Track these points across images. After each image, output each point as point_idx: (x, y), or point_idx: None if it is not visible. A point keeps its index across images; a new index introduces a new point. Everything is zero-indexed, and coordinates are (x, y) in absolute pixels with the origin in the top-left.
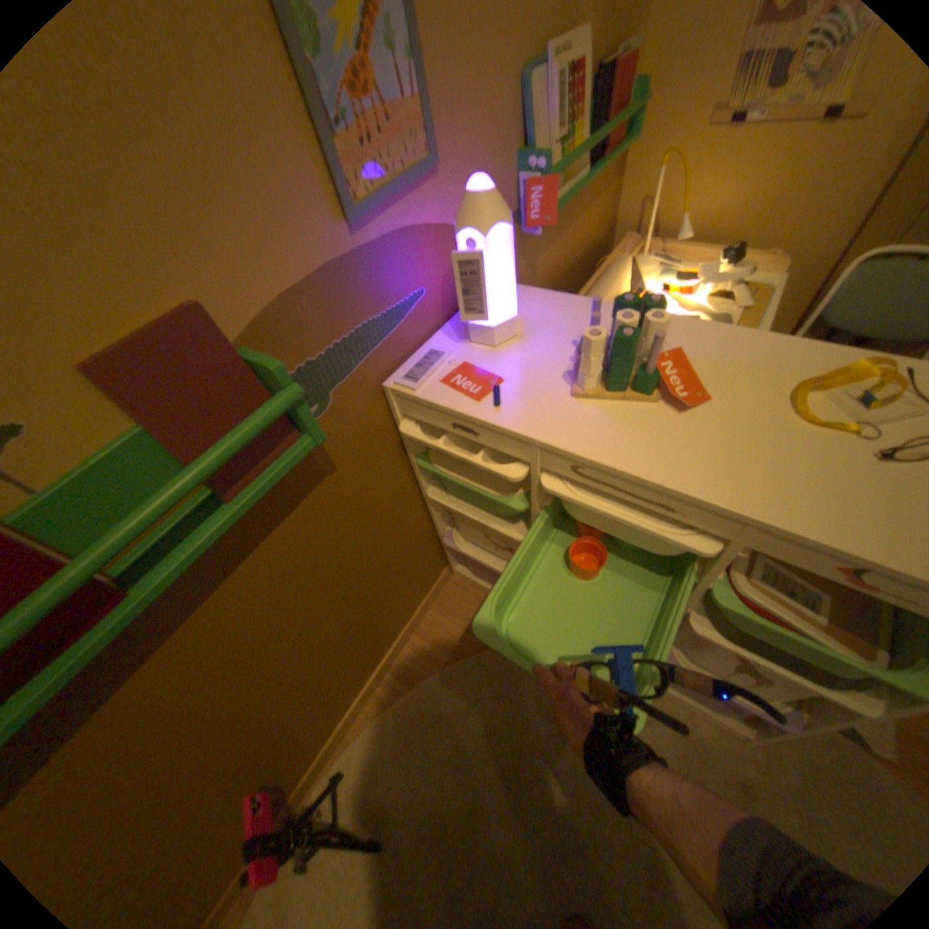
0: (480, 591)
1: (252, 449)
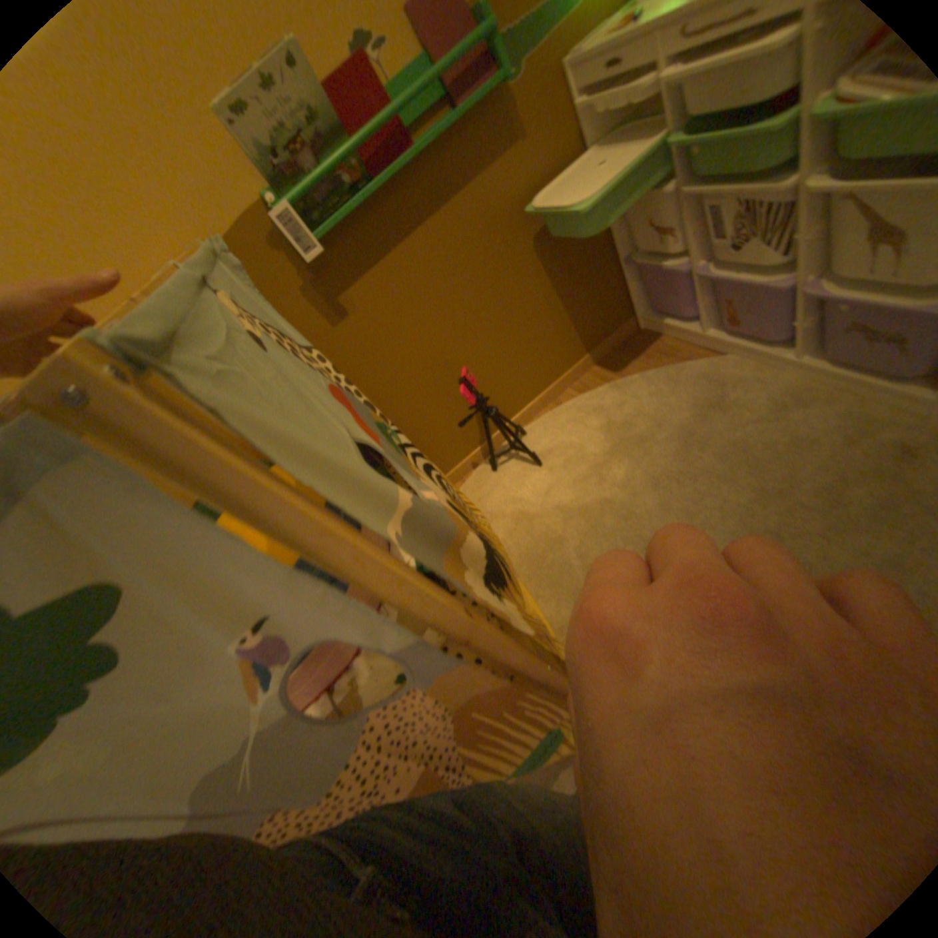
0: (660, 334)
1: (469, 72)
